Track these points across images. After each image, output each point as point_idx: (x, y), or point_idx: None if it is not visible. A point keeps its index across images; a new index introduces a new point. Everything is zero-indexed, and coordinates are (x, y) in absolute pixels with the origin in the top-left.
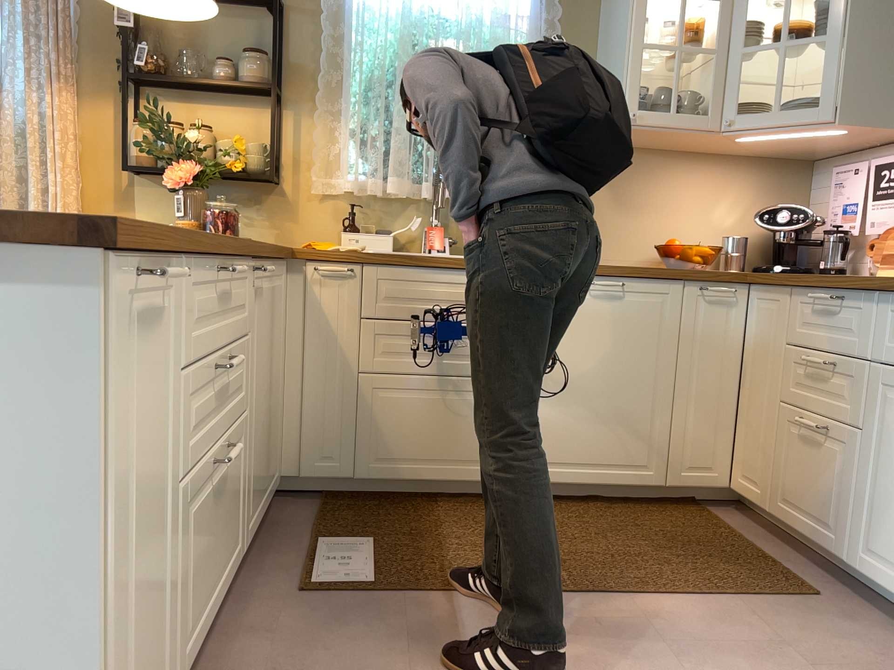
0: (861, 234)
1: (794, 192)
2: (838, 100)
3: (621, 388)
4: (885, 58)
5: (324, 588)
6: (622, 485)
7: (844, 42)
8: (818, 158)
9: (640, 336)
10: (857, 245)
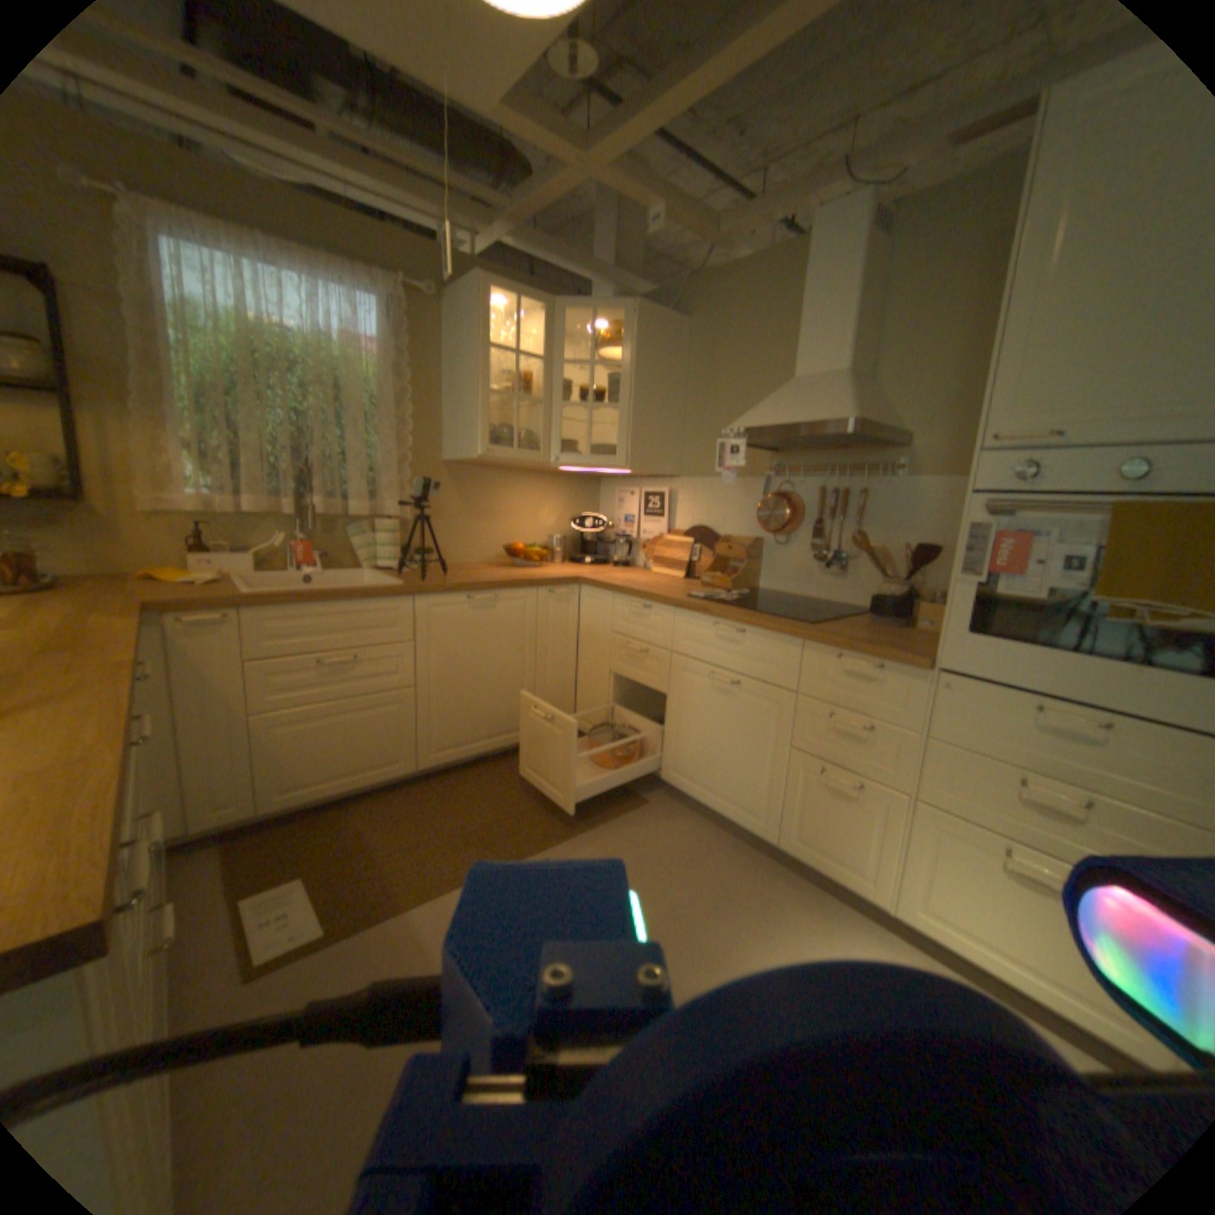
0: (633, 536)
1: (587, 500)
2: (625, 452)
3: (496, 676)
4: (651, 424)
5: (272, 964)
6: (502, 747)
7: (627, 410)
8: (601, 476)
9: (507, 634)
10: (631, 543)
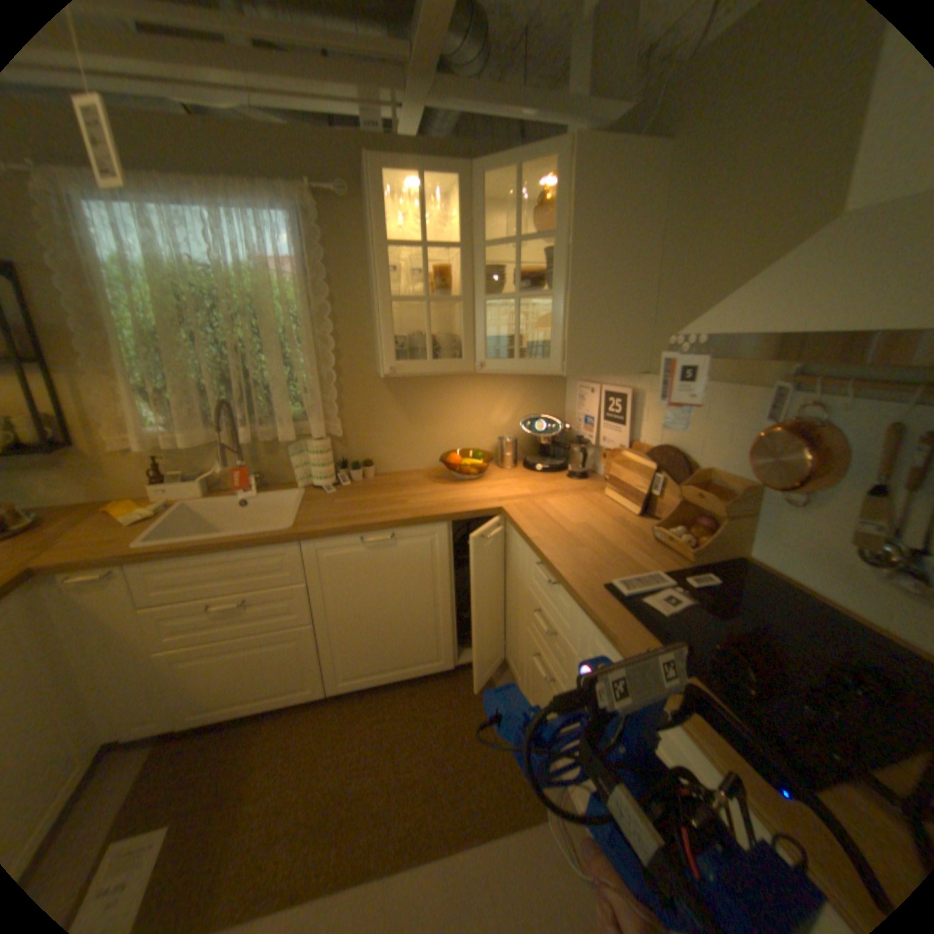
0: (598, 440)
1: (552, 393)
2: (565, 353)
3: (405, 613)
4: (604, 311)
5: None
6: (419, 677)
7: (567, 298)
8: None
9: (415, 572)
10: (595, 447)
